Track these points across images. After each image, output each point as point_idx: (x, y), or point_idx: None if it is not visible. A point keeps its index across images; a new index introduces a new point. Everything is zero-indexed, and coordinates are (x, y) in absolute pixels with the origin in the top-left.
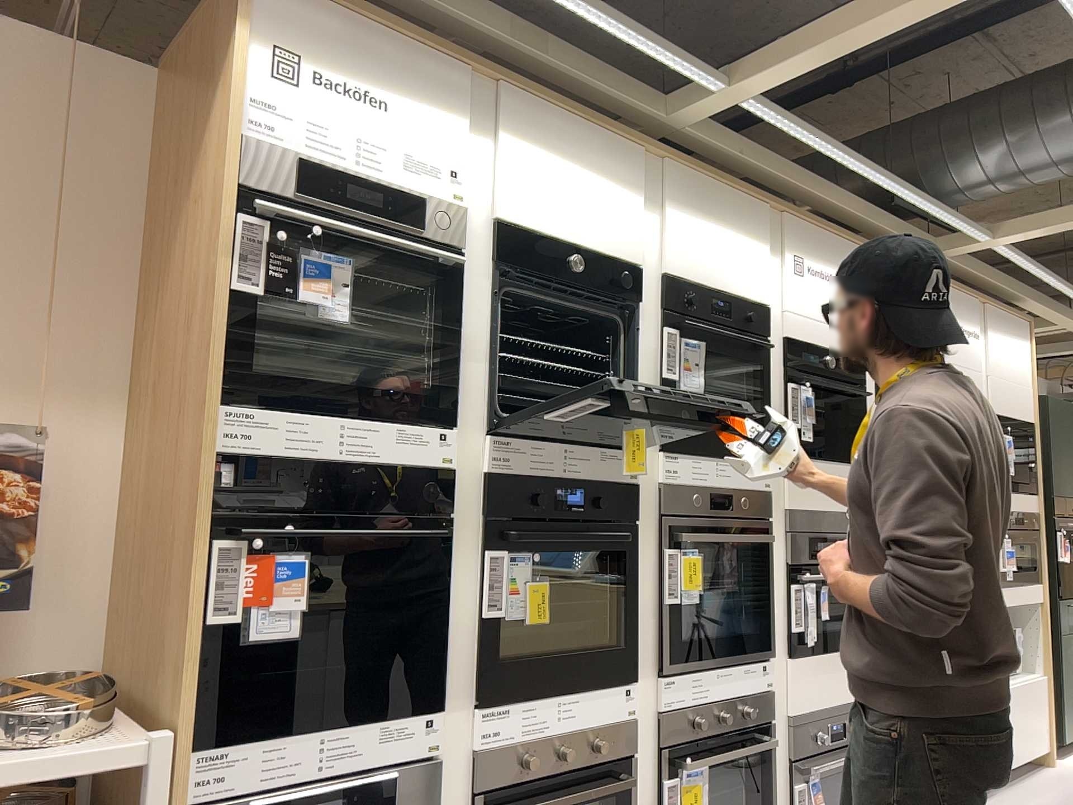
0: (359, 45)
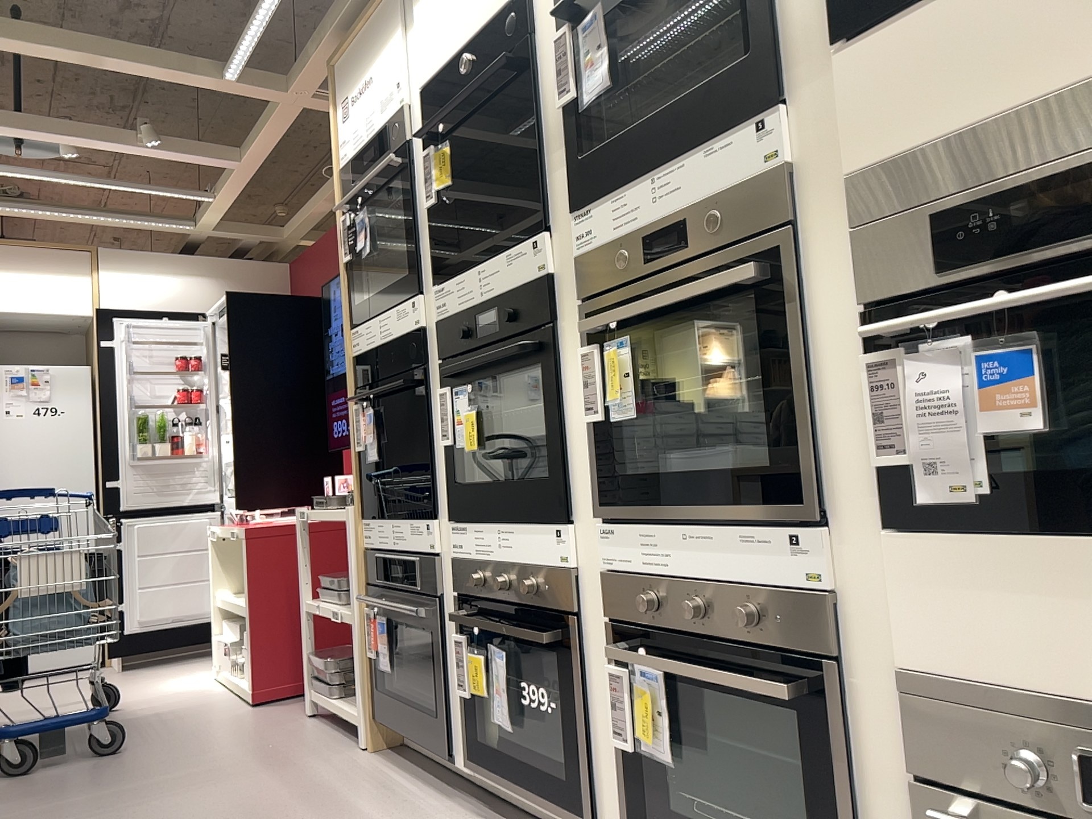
0: (355, 50)
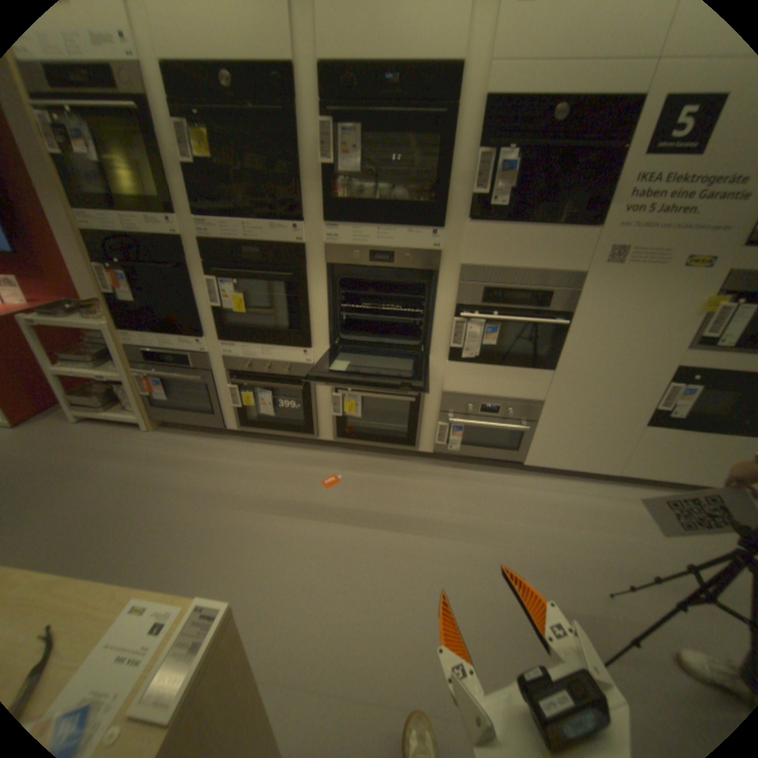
0: None
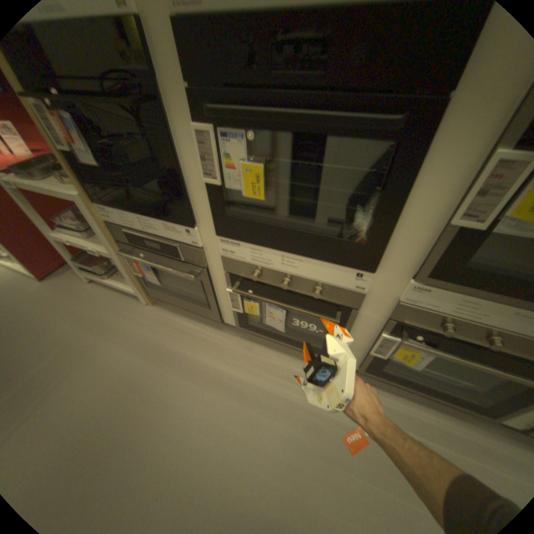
0: None
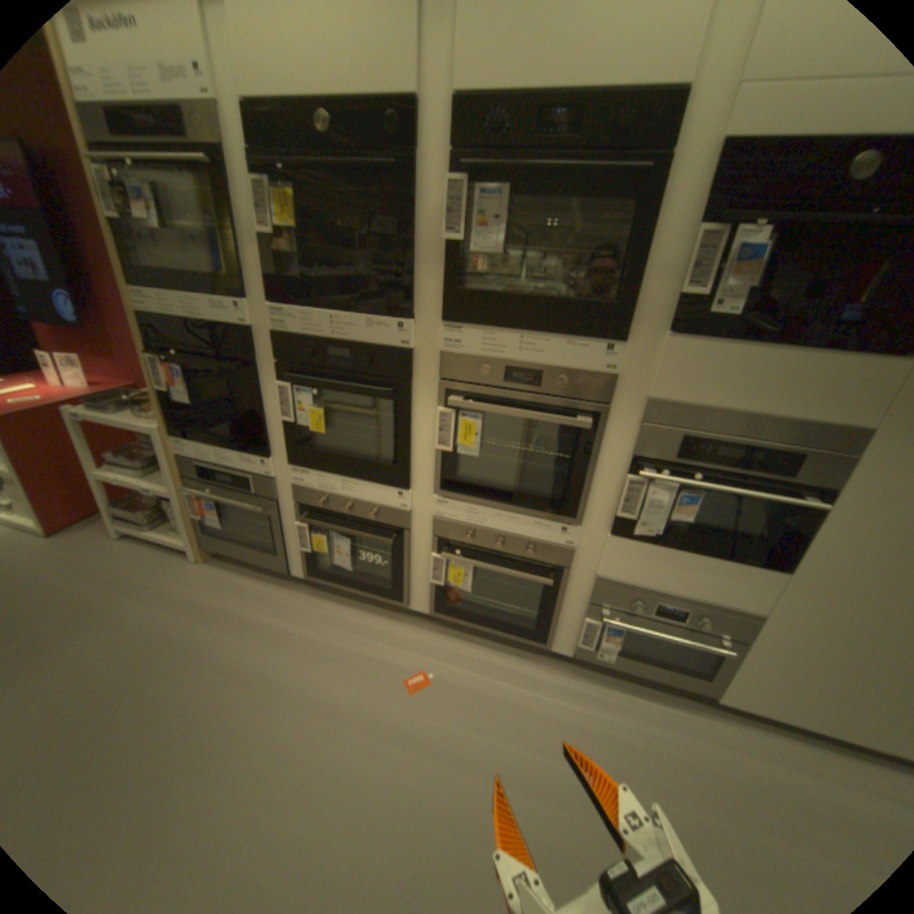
0: None
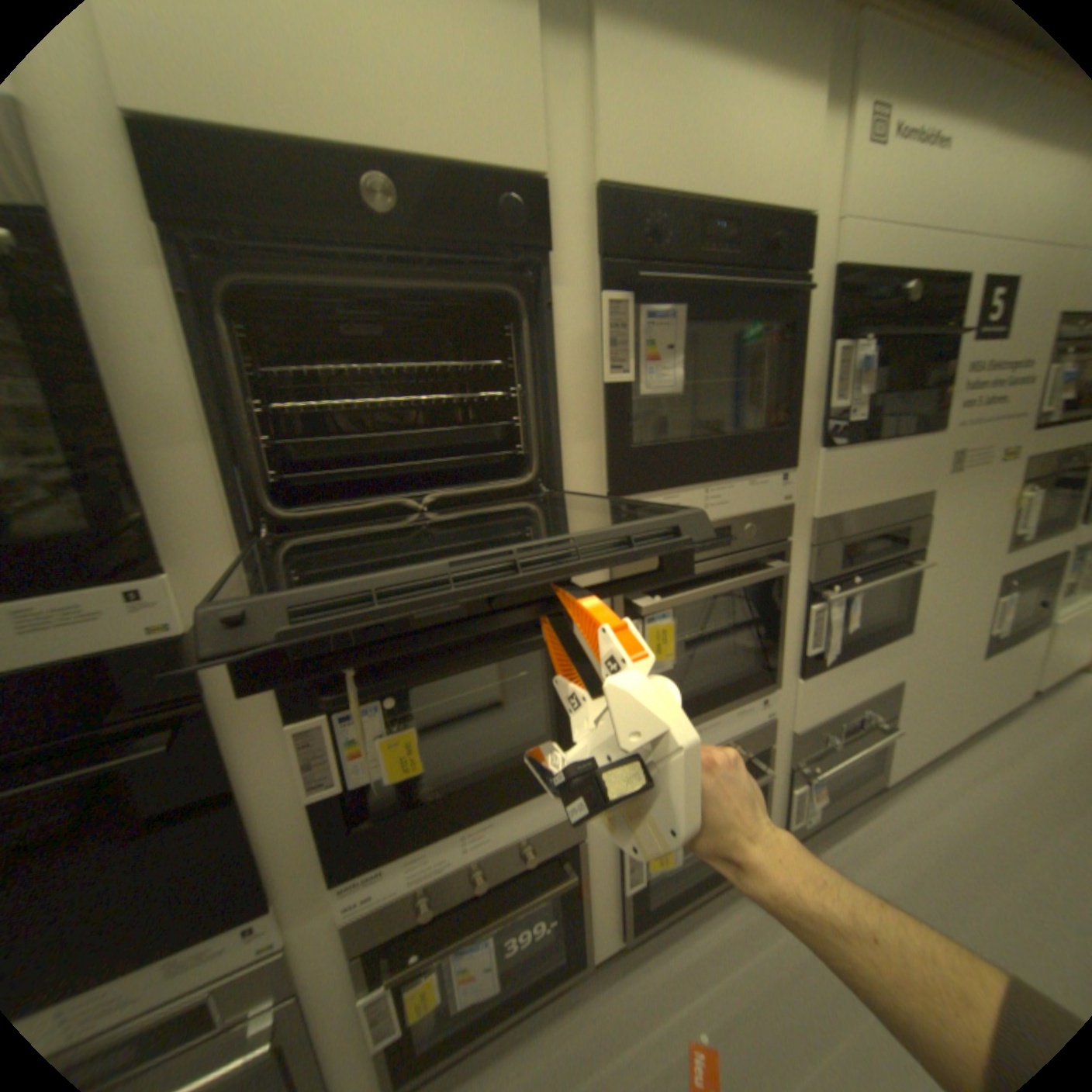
0: None
